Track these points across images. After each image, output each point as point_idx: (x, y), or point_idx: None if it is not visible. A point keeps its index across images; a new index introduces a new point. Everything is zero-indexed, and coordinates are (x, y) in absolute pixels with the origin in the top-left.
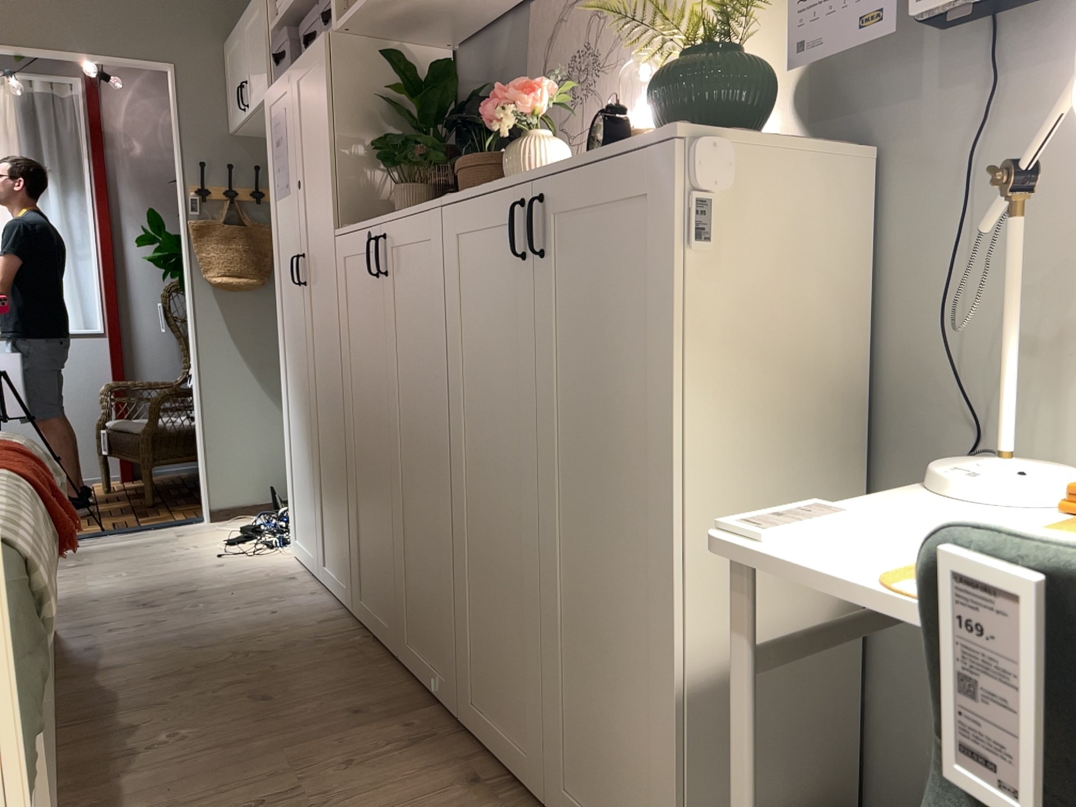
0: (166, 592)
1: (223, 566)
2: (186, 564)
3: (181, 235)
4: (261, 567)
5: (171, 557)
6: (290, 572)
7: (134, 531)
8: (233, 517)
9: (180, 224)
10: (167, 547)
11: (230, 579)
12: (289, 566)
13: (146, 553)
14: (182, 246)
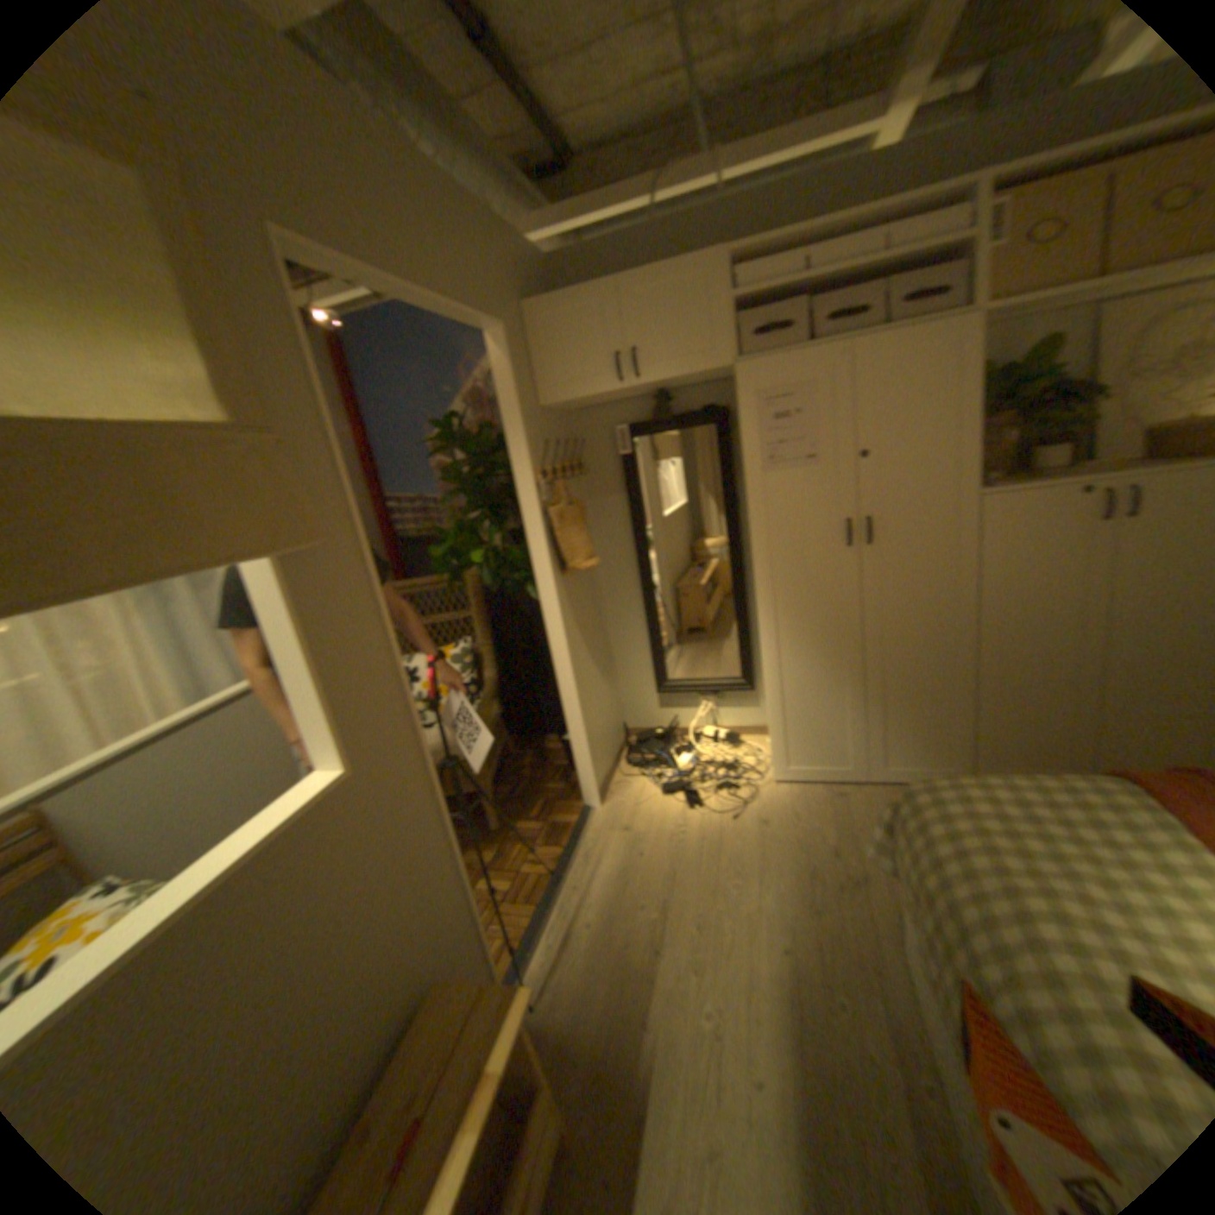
0: (826, 867)
1: (768, 823)
2: (743, 843)
3: (529, 528)
4: (792, 805)
5: (704, 848)
6: (821, 794)
7: (575, 858)
8: (609, 792)
9: (527, 516)
10: (661, 845)
11: (814, 826)
12: (804, 792)
13: (670, 861)
14: (532, 540)
